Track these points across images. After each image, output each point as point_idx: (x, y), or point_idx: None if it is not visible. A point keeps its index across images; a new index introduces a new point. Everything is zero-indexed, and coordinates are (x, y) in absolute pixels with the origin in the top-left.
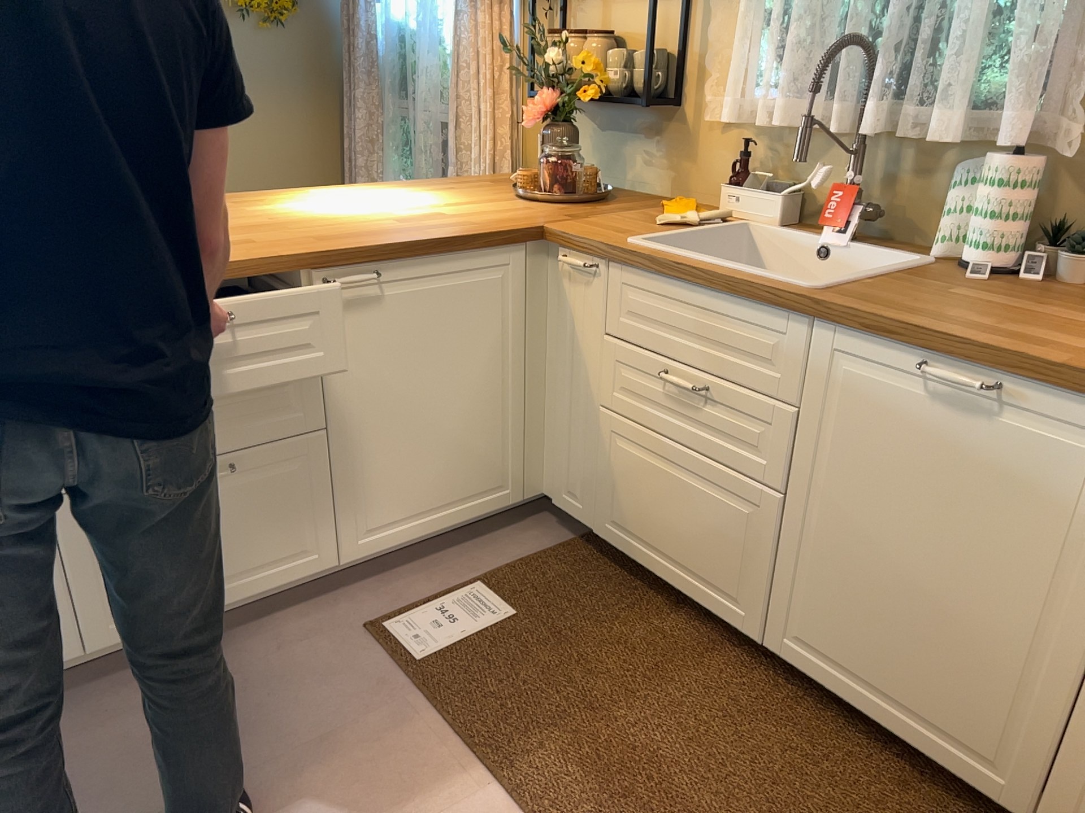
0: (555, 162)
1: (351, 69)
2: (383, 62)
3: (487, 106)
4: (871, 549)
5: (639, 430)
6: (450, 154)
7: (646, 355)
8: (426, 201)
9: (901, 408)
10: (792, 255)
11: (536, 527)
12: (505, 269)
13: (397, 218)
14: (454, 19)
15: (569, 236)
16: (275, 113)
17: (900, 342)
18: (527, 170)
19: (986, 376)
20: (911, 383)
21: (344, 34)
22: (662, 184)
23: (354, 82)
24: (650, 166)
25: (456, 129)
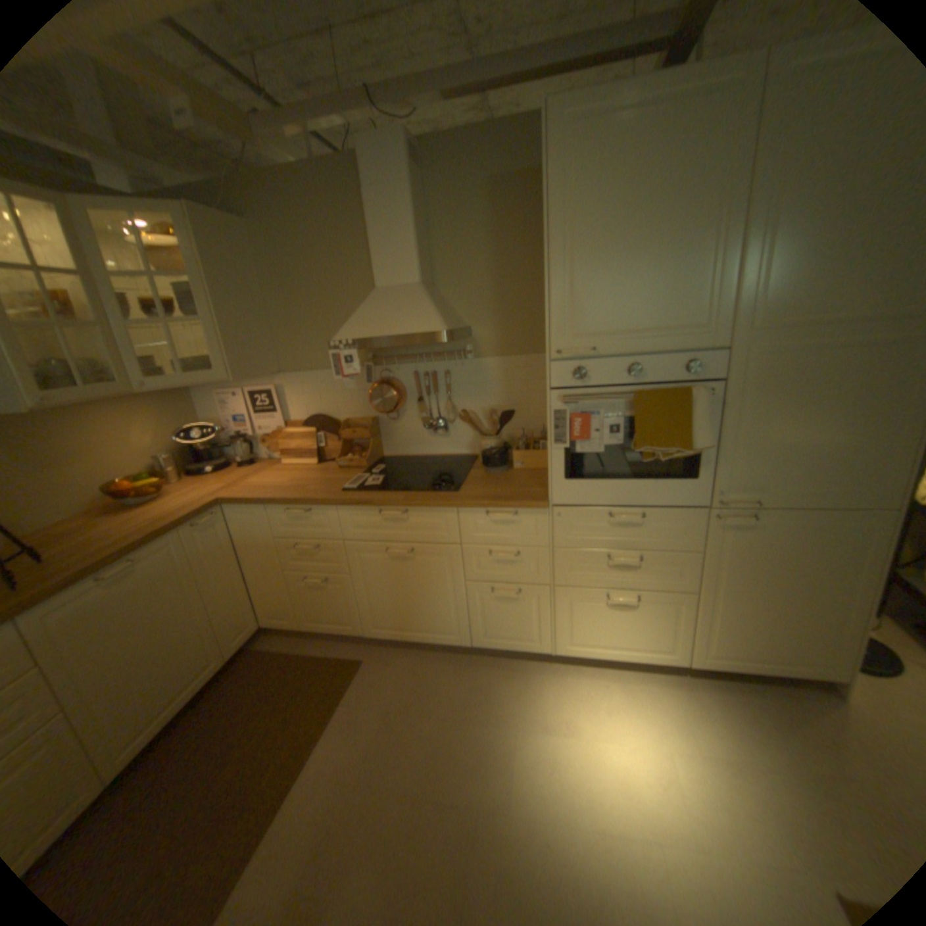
0: None
1: None
2: None
3: None
4: (127, 667)
5: None
6: None
7: None
8: None
9: (98, 605)
10: None
11: None
12: None
13: None
14: None
15: None
16: None
17: (82, 581)
18: None
19: (122, 562)
20: (94, 593)
21: None
22: None
23: None
24: None
25: None
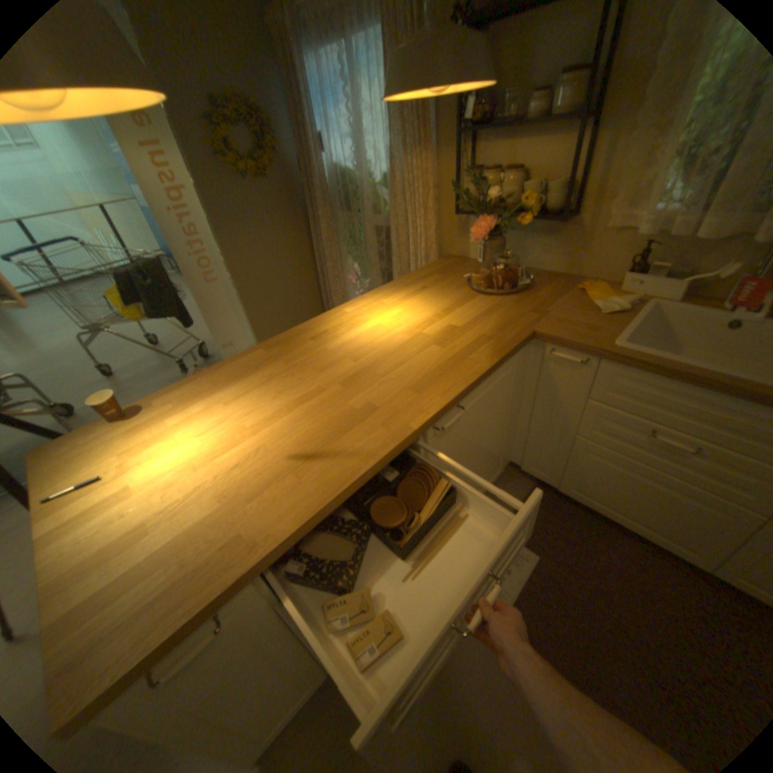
0: (507, 269)
1: (309, 197)
2: (329, 189)
3: (421, 219)
4: None
5: (615, 455)
6: (393, 250)
7: (632, 418)
8: (426, 308)
9: None
10: (704, 324)
11: (509, 479)
12: (514, 365)
13: (432, 339)
14: (389, 161)
15: (562, 340)
16: (270, 231)
17: None
18: (476, 270)
19: None
20: None
21: (301, 174)
22: (559, 264)
23: (314, 205)
24: (549, 252)
25: (396, 233)
